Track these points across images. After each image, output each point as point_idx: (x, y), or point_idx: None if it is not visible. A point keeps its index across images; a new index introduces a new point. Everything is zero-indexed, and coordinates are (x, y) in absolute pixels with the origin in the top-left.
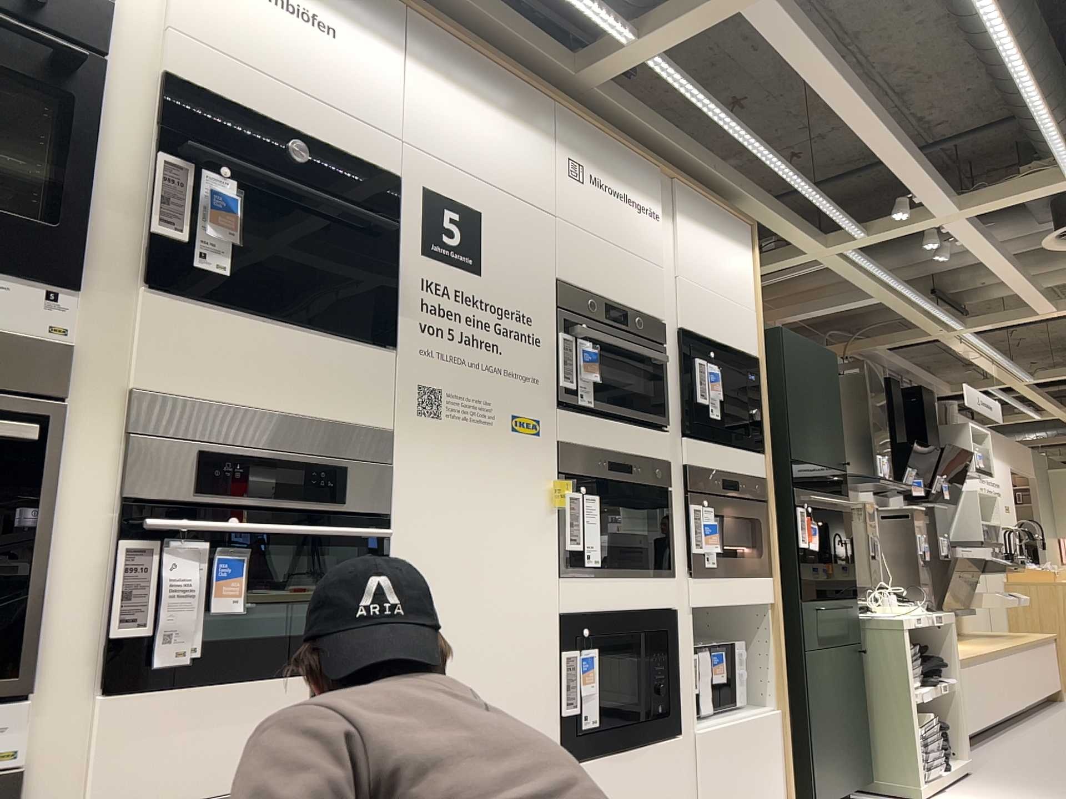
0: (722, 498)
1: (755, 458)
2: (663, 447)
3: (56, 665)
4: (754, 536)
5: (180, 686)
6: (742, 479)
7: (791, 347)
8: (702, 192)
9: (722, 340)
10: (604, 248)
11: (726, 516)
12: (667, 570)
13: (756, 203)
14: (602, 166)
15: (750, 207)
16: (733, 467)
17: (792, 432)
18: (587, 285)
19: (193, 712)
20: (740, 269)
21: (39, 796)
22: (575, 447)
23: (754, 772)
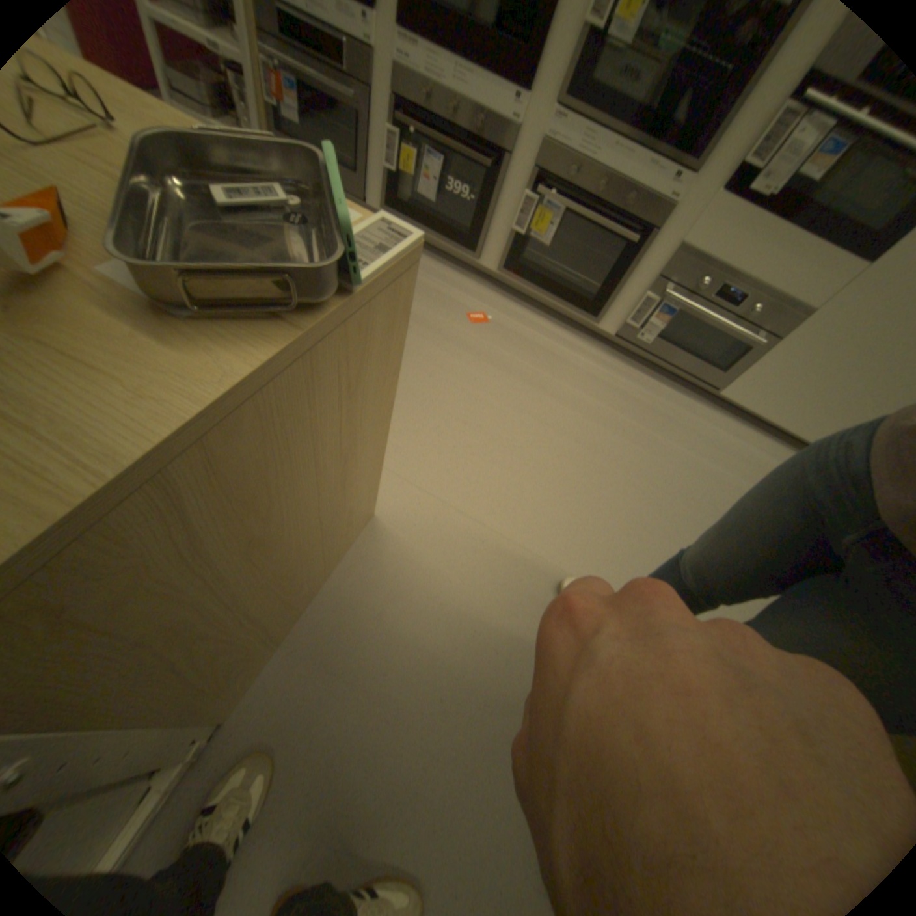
0: None
1: None
2: None
3: (718, 159)
4: None
5: (756, 201)
6: None
7: None
8: None
9: None
10: None
11: None
12: None
13: None
14: None
15: None
16: None
17: None
18: None
19: (753, 219)
20: None
21: (678, 215)
22: None
23: None
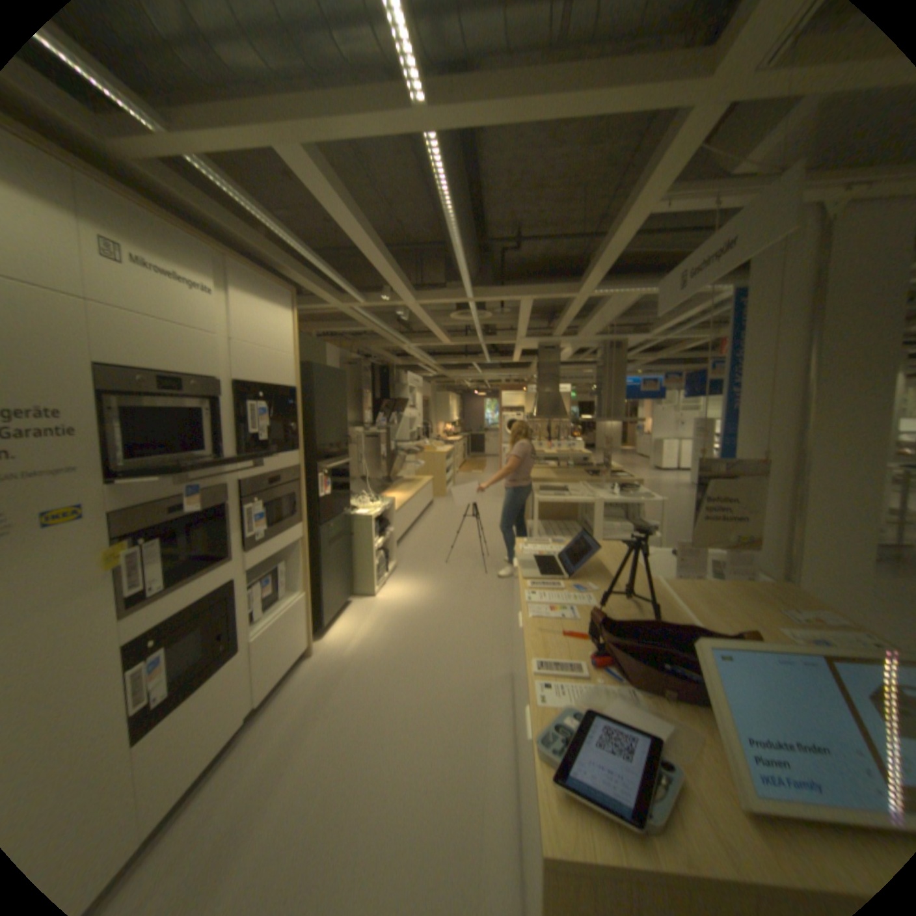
0: (268, 488)
1: (291, 455)
2: (219, 475)
3: None
4: (289, 504)
5: None
6: (283, 472)
7: (318, 374)
8: (252, 267)
9: (268, 381)
10: (151, 325)
11: (270, 501)
12: (224, 558)
13: (297, 274)
14: (145, 244)
15: (293, 275)
16: (276, 467)
17: (317, 429)
18: (133, 363)
19: None
20: (284, 326)
21: None
22: (127, 510)
23: (287, 637)
